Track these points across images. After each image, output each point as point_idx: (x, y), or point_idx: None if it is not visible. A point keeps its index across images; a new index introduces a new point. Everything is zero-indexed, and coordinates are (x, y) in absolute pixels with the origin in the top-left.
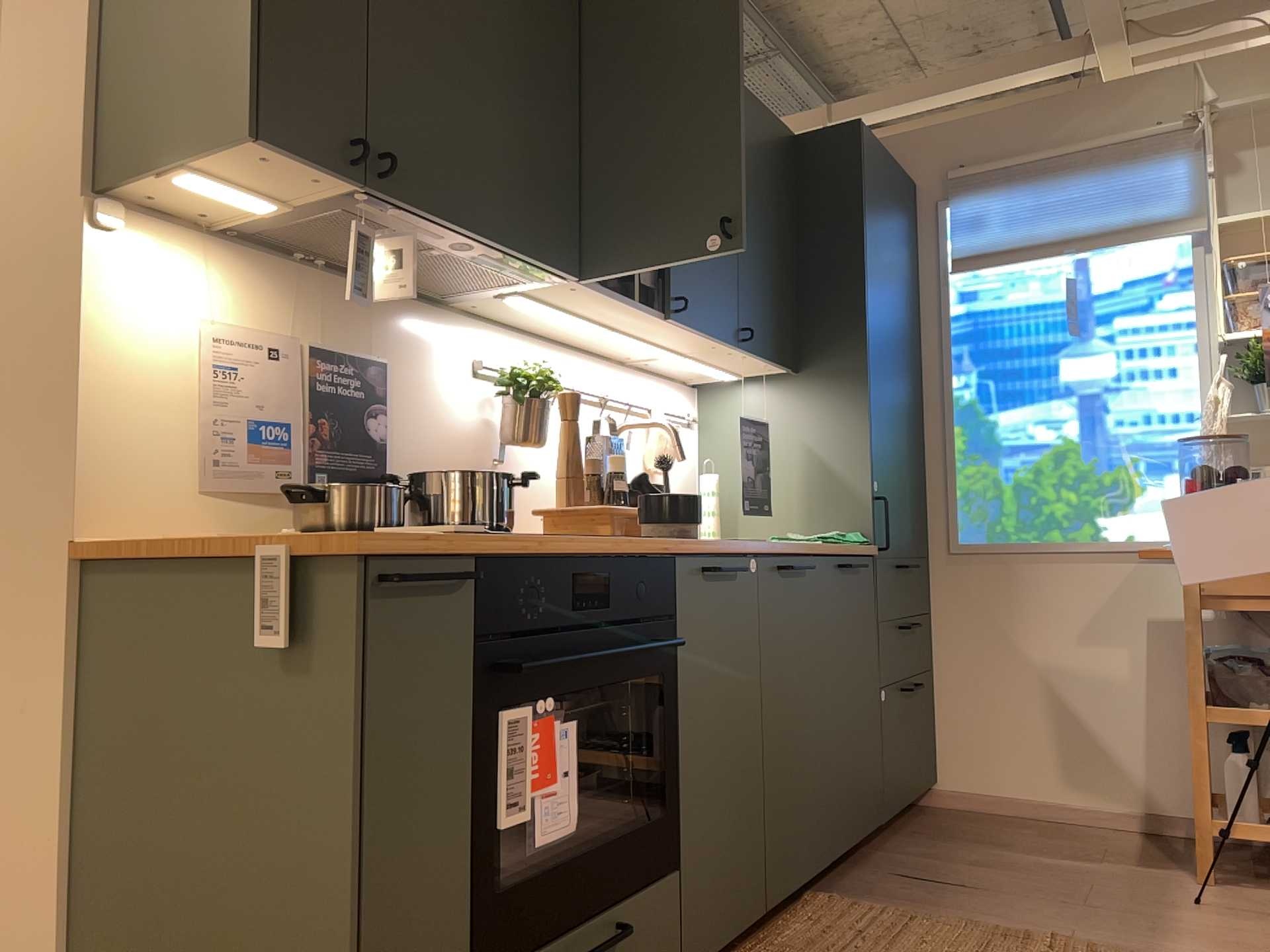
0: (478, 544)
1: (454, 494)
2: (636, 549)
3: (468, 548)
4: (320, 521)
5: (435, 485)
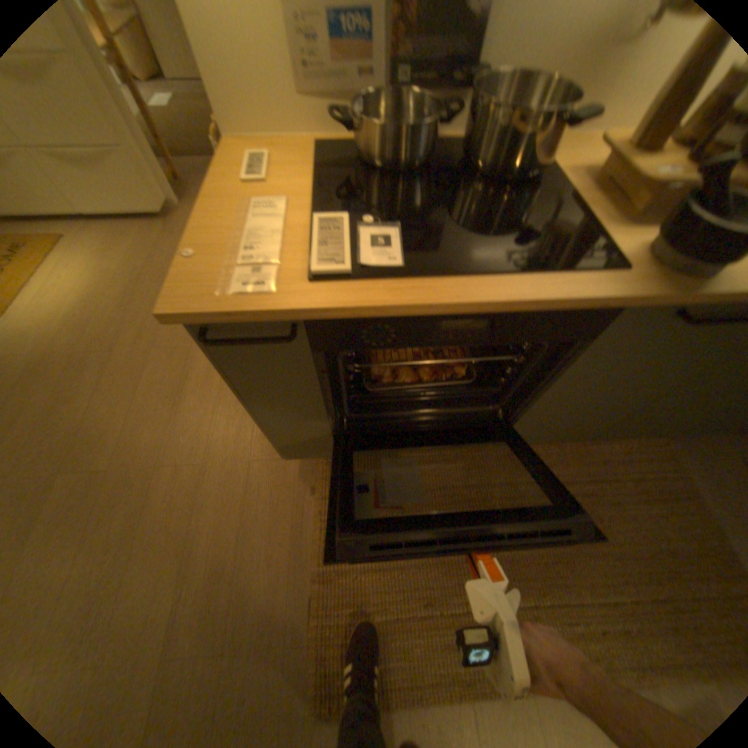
0: (297, 316)
1: (491, 124)
2: (562, 295)
3: (302, 307)
4: (364, 141)
5: (484, 105)
